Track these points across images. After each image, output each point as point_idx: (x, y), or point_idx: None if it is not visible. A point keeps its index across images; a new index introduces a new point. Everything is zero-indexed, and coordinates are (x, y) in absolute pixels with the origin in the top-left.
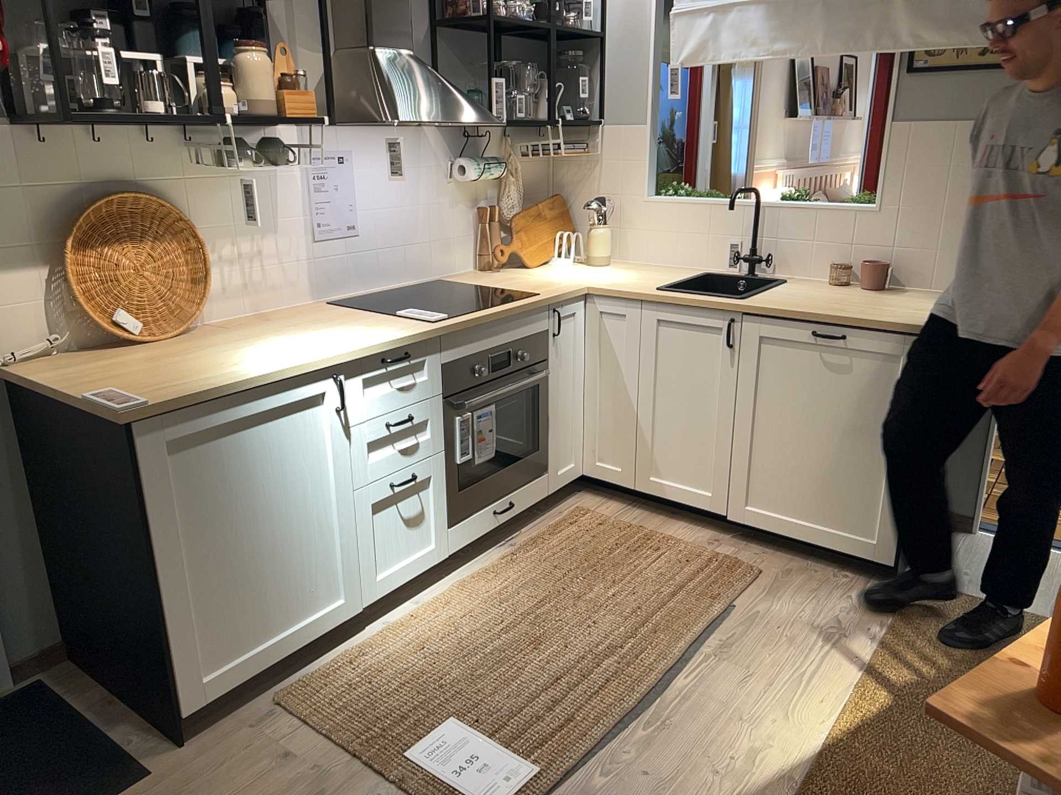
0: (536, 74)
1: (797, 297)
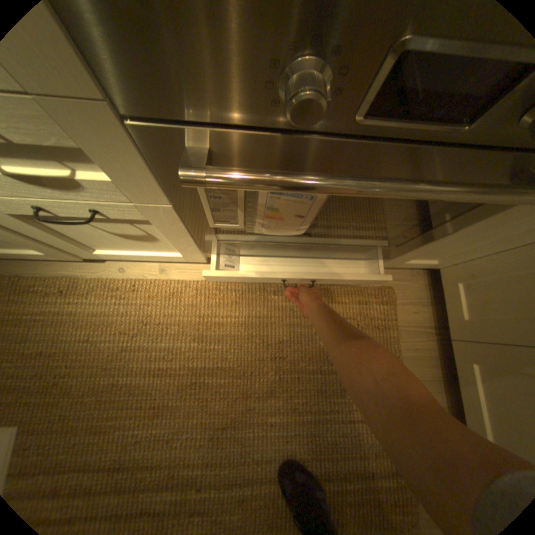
0: None
1: None
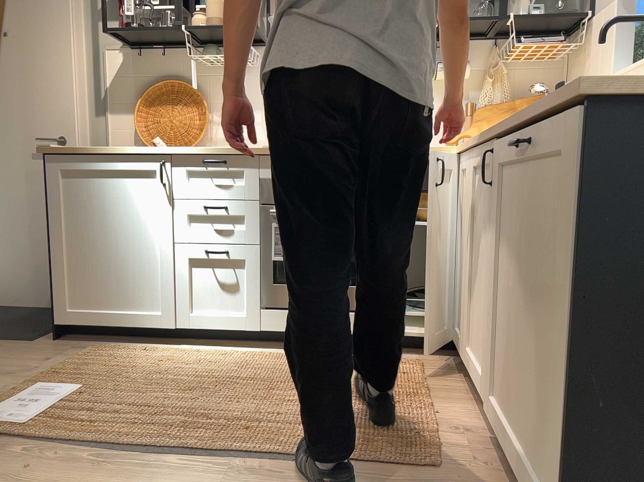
0: None
1: None
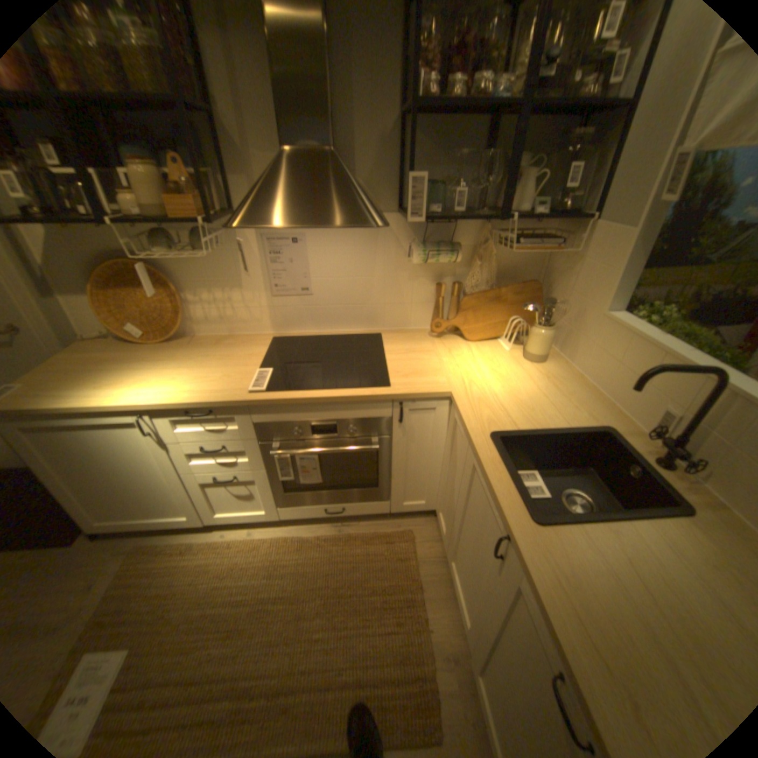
0: (541, 157)
1: (626, 577)
